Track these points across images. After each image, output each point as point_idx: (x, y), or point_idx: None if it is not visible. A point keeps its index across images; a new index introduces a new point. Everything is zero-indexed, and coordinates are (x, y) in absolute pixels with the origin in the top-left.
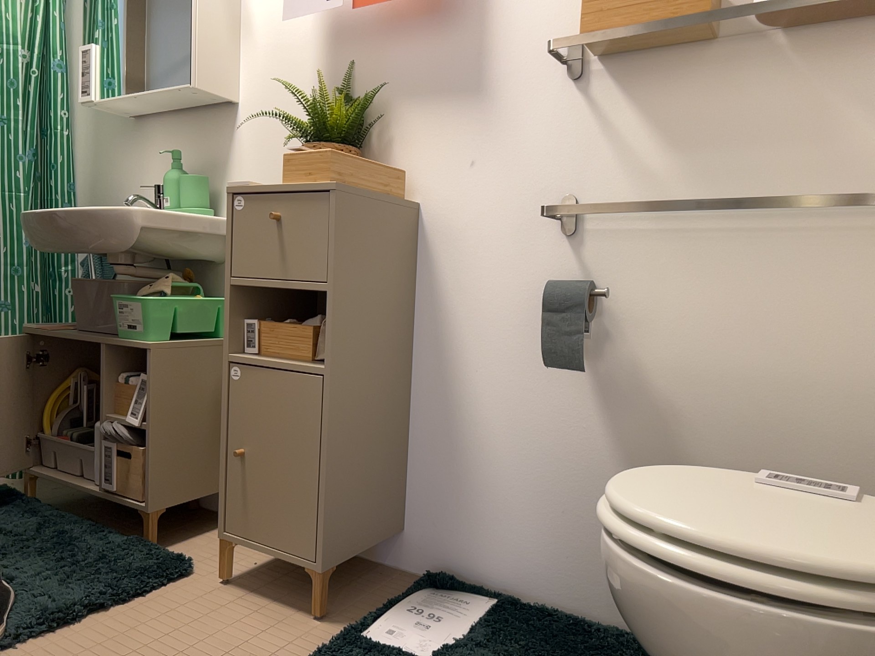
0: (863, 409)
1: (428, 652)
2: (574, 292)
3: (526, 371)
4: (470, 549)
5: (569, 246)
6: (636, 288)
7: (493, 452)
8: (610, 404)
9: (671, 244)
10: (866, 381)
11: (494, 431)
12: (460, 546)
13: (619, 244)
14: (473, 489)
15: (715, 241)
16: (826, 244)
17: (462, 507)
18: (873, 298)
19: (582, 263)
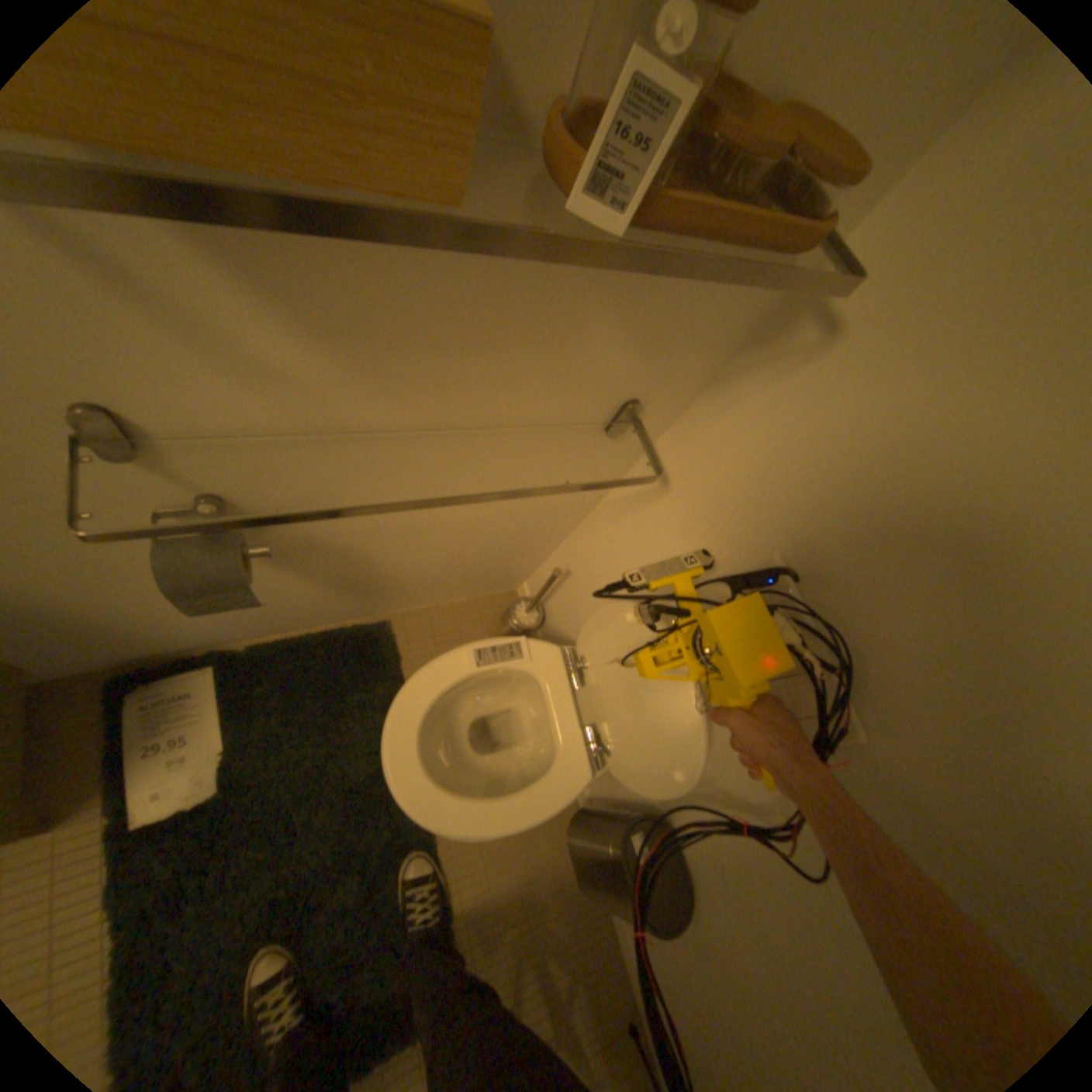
0: (523, 521)
1: (210, 789)
2: (225, 578)
3: (137, 570)
4: (146, 650)
5: (139, 465)
6: (299, 492)
7: (130, 615)
8: (286, 562)
9: (348, 452)
10: (530, 510)
11: (119, 607)
12: (131, 653)
13: (251, 457)
14: (119, 634)
15: (413, 446)
16: (535, 443)
17: (112, 643)
18: (557, 472)
19: (184, 480)
